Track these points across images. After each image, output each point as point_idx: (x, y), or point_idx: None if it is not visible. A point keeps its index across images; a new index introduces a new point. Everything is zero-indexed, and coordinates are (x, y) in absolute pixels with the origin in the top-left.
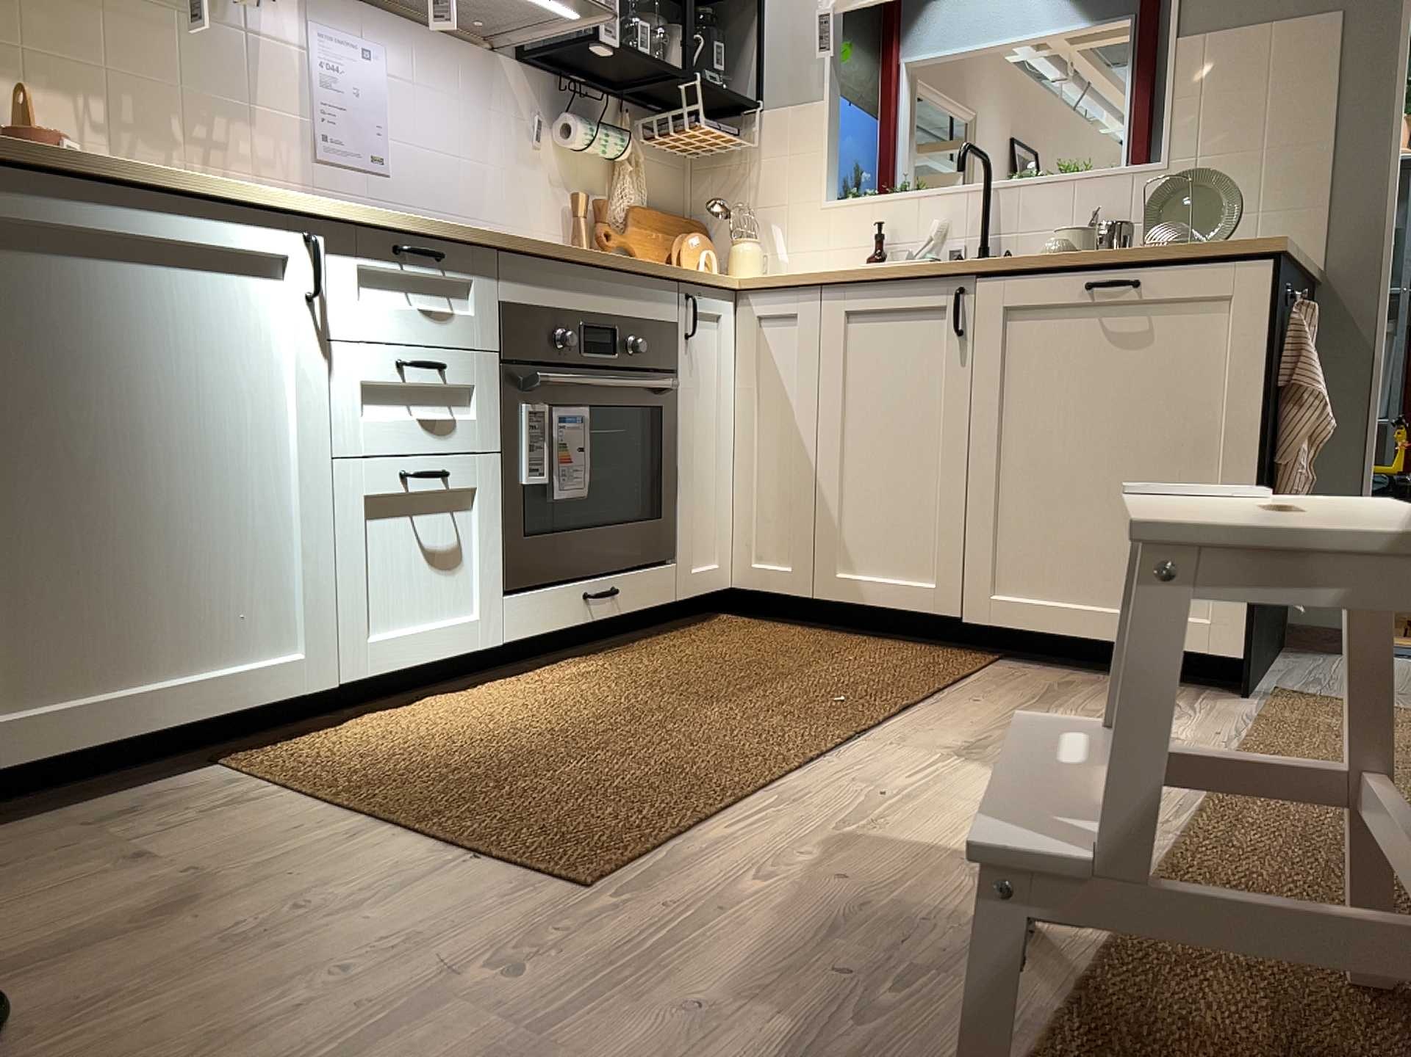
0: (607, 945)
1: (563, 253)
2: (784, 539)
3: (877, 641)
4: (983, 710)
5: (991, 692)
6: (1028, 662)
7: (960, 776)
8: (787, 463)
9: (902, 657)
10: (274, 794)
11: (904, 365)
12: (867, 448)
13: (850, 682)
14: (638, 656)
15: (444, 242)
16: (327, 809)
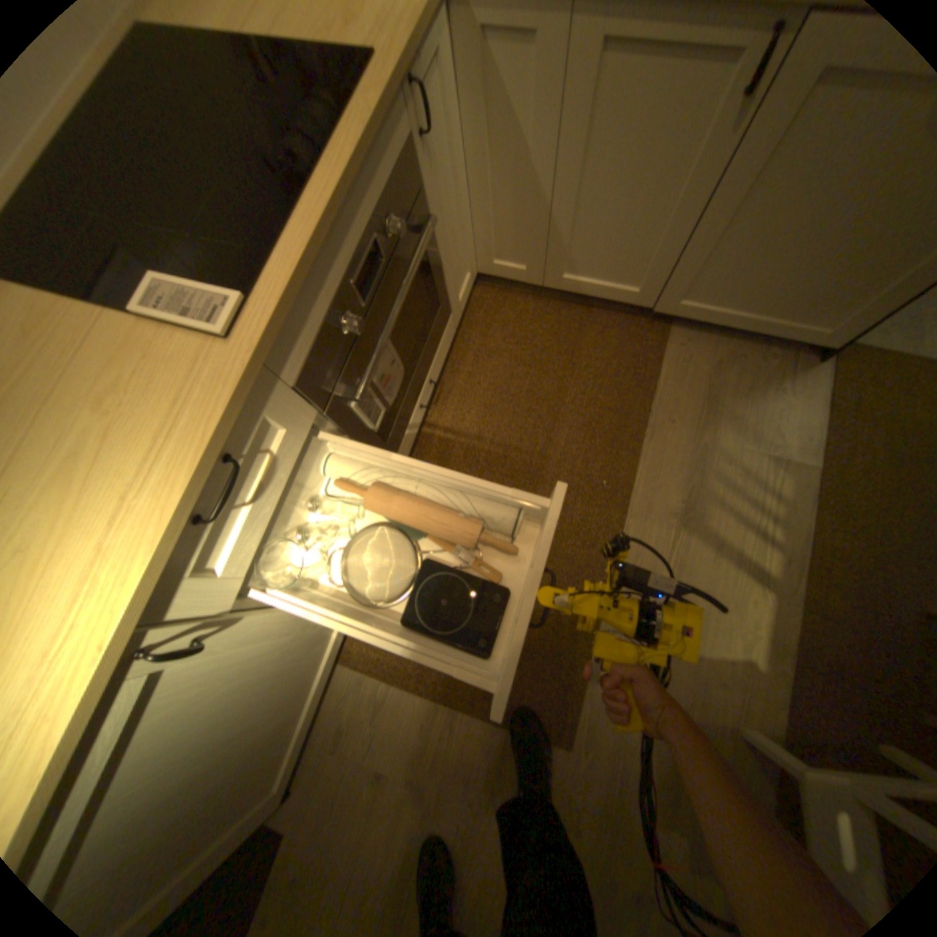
0: (596, 794)
1: (304, 260)
2: (517, 248)
3: (585, 307)
4: (682, 444)
5: (679, 406)
6: (687, 326)
7: (688, 554)
8: (517, 195)
9: (613, 353)
10: (388, 697)
11: (659, 116)
12: (599, 192)
13: (596, 417)
14: (453, 398)
15: (215, 447)
16: (422, 707)
